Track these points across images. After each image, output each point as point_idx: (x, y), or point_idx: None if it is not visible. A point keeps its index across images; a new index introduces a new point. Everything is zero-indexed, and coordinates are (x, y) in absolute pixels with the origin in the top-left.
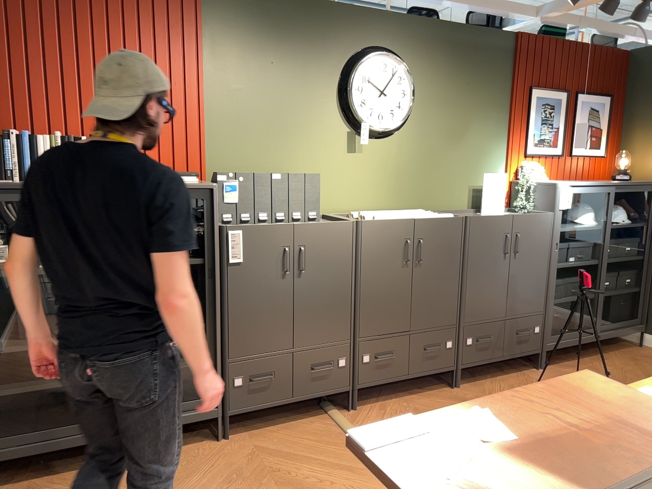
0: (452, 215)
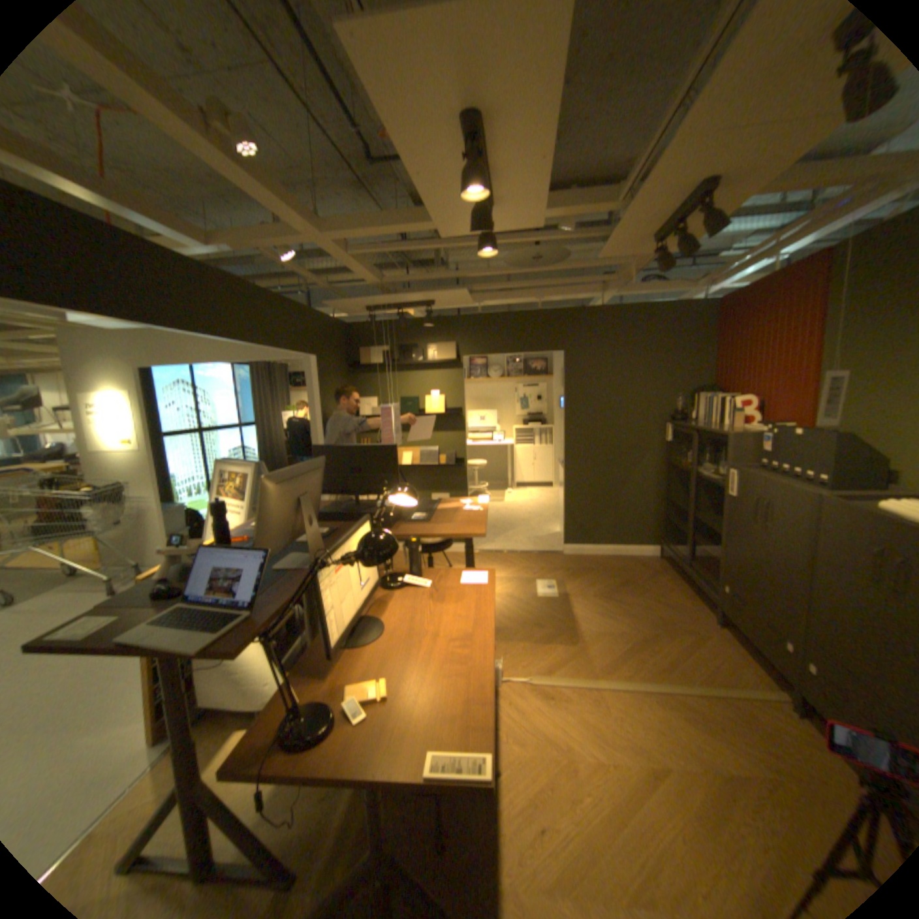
0: None
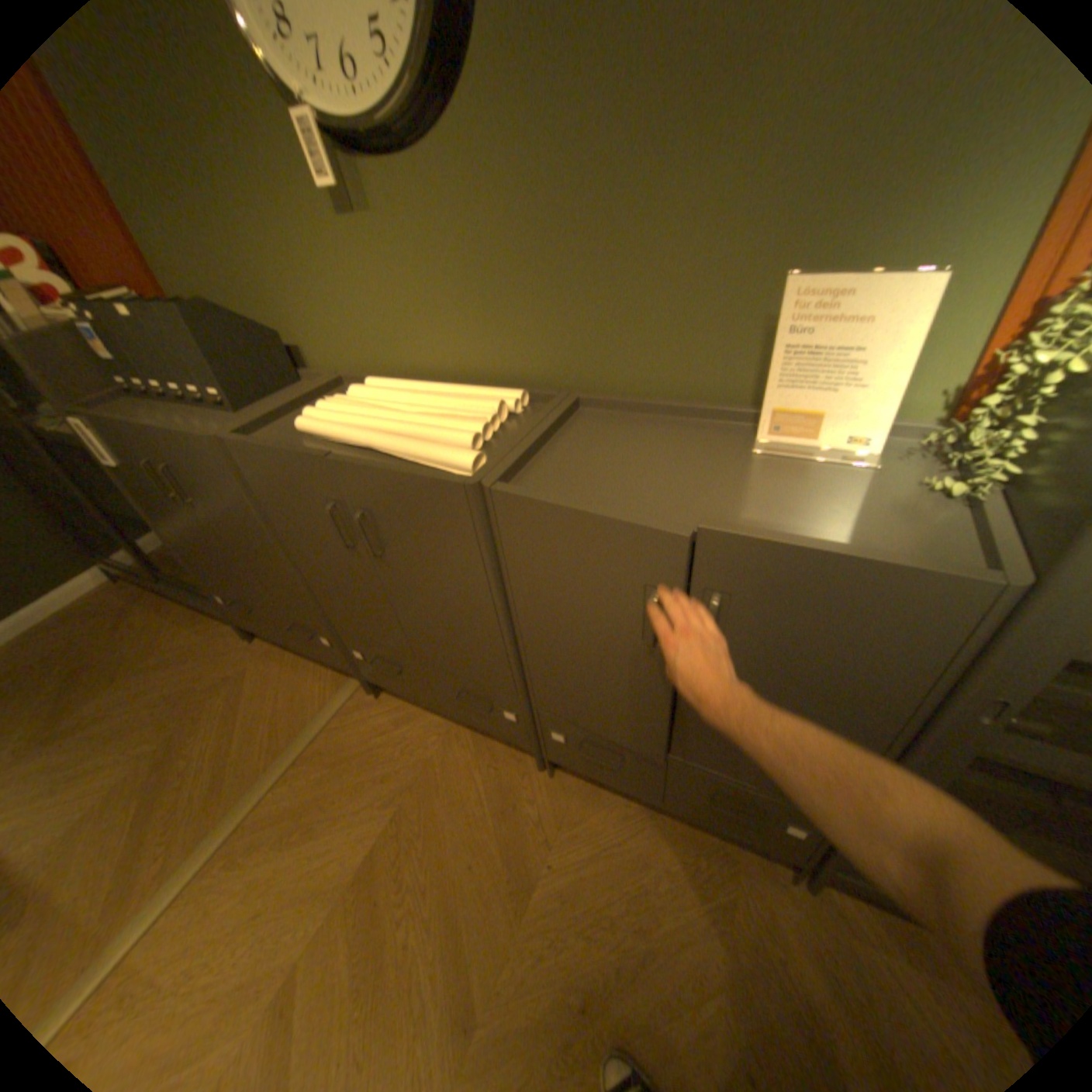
0: (465, 463)
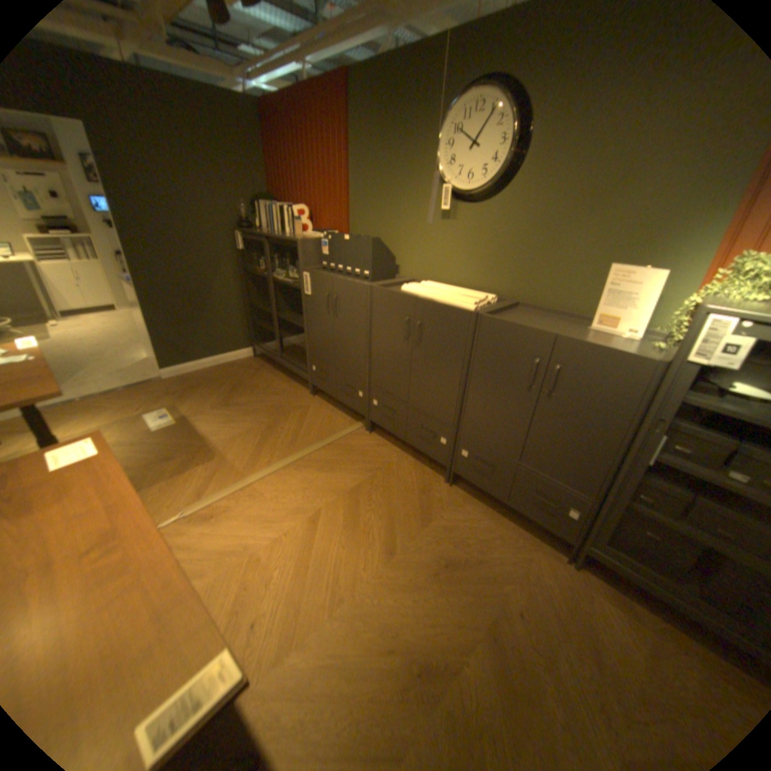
0: (471, 308)
